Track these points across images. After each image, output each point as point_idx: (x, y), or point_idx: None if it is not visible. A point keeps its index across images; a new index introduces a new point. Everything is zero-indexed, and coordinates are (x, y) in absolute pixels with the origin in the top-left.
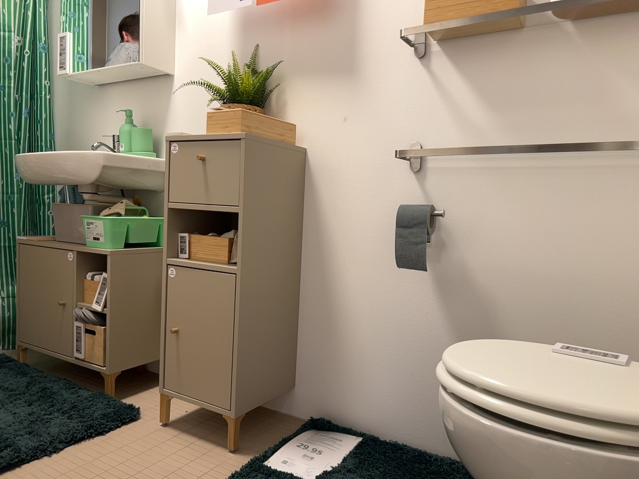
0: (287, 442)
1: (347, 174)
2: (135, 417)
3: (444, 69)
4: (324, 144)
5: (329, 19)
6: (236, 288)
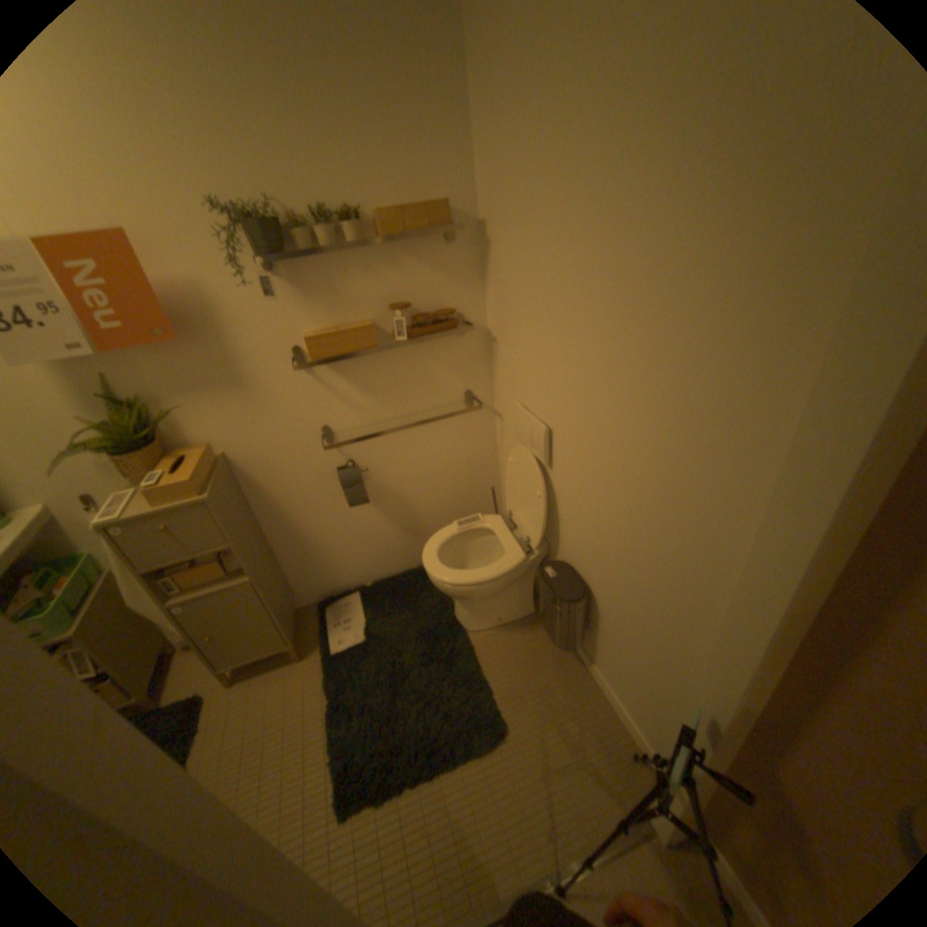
0: (324, 629)
1: (274, 460)
2: (201, 702)
3: (326, 373)
4: (241, 444)
5: (192, 341)
6: (255, 589)
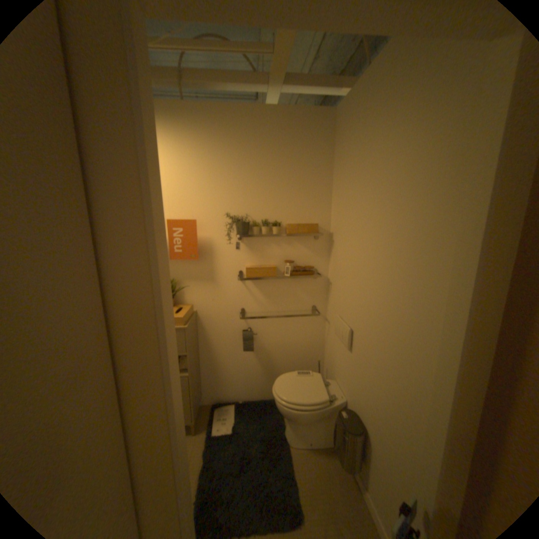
0: (211, 421)
1: (216, 319)
2: None
3: (250, 284)
4: (205, 309)
5: (202, 262)
6: (189, 381)
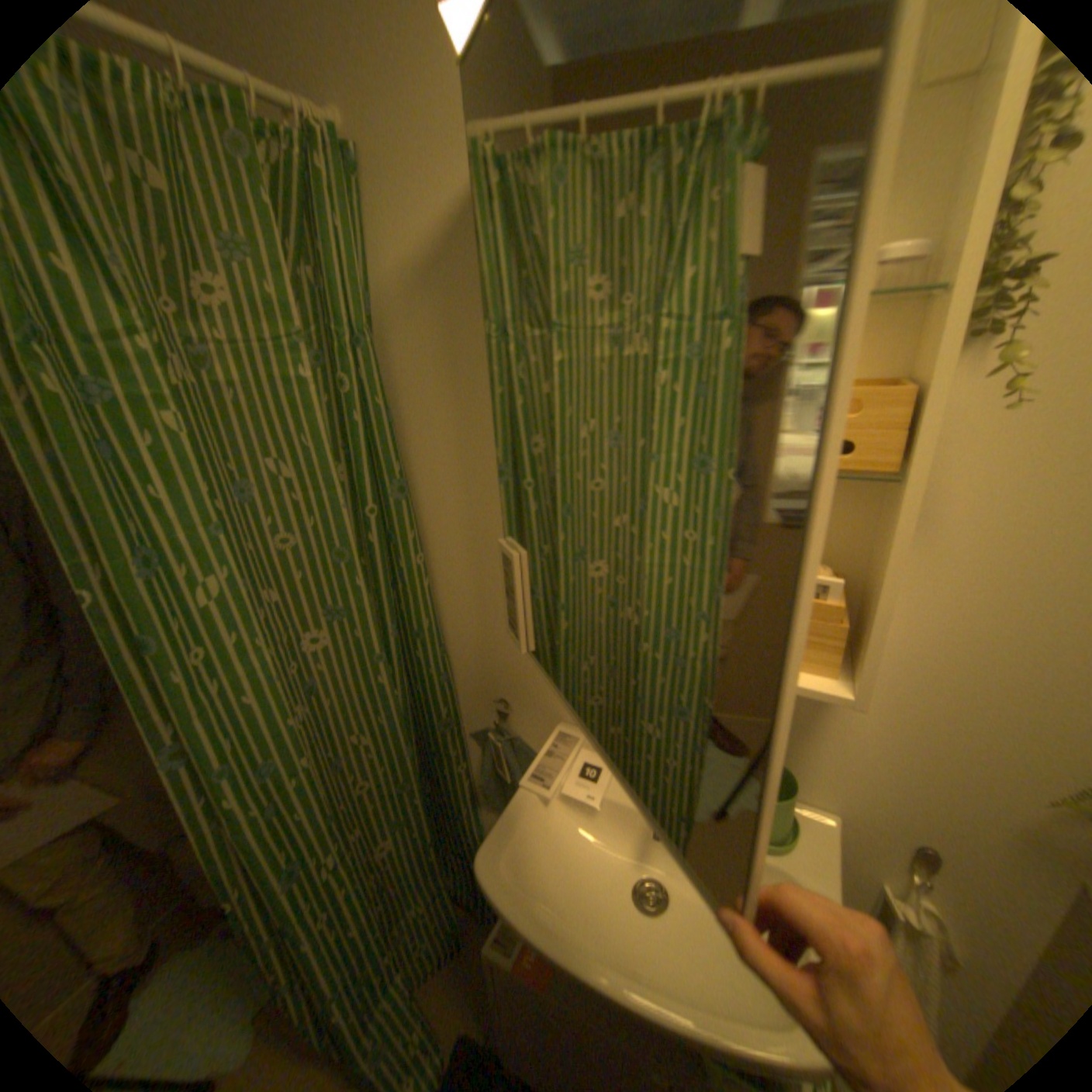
0: None
1: None
2: None
3: None
4: None
5: None
6: None
